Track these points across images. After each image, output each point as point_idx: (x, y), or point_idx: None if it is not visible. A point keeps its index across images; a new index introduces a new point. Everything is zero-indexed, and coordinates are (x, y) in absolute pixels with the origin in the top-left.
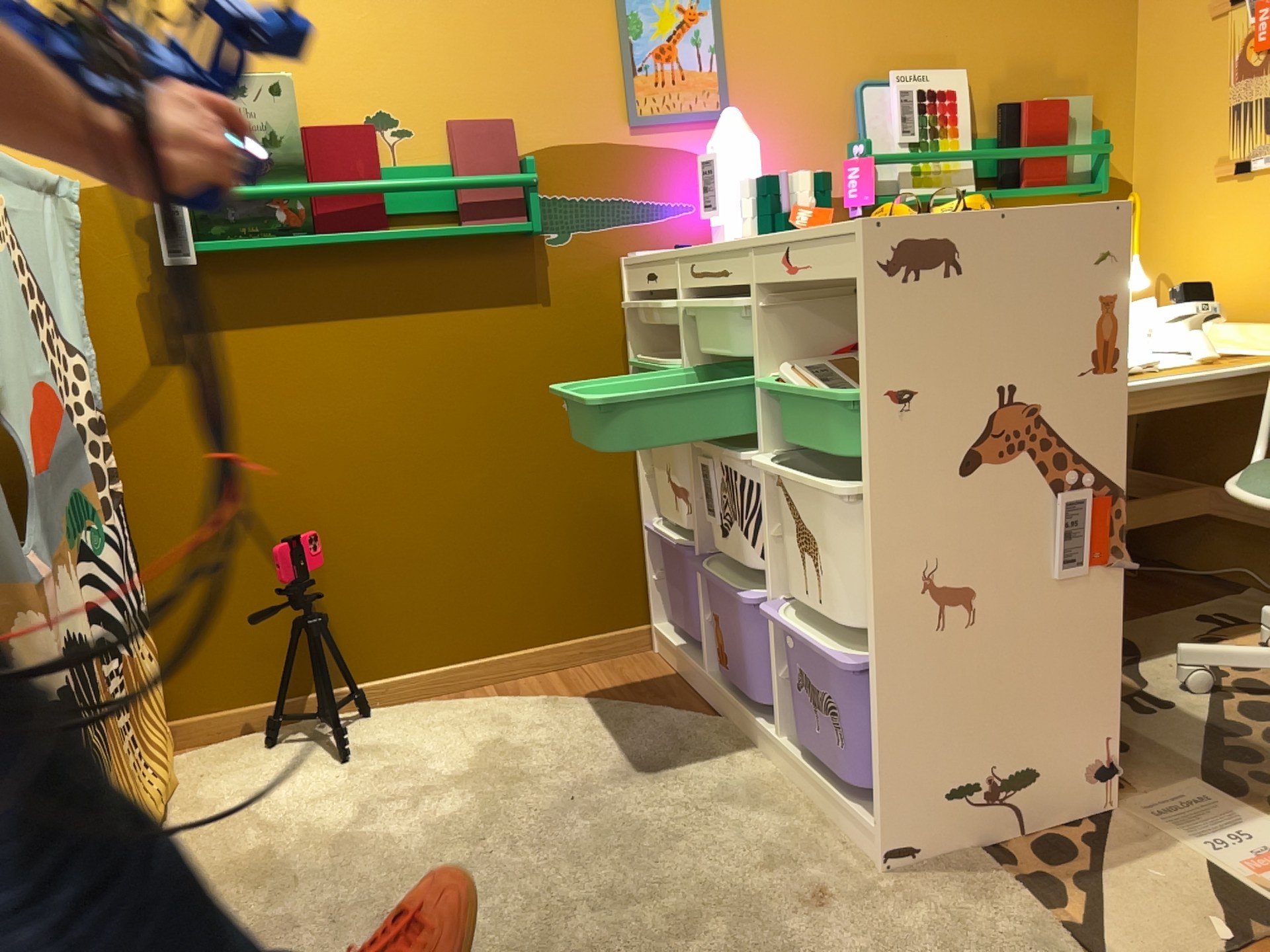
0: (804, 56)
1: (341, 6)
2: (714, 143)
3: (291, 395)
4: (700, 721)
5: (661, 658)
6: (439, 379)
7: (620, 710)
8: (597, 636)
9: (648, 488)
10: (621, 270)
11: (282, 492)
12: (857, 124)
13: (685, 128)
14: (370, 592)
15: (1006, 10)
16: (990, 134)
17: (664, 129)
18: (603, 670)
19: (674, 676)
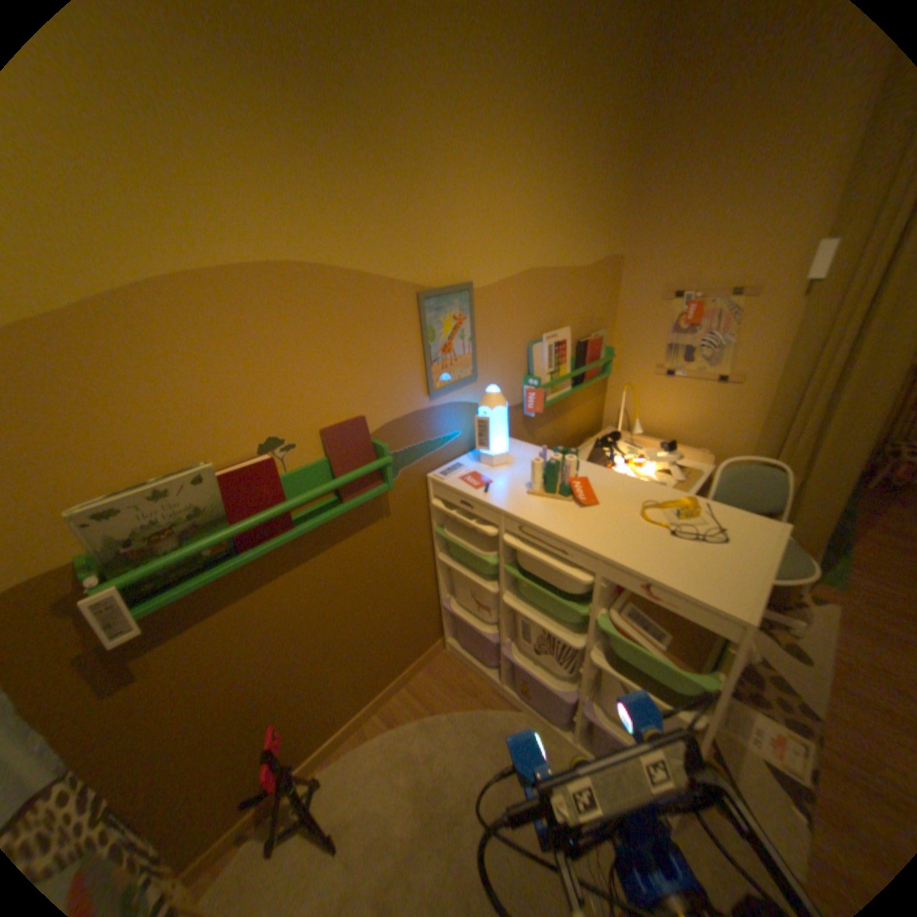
0: (509, 331)
1: (222, 360)
2: (486, 408)
3: (232, 652)
4: (513, 718)
5: (457, 658)
6: (332, 588)
7: (467, 722)
8: (422, 658)
9: (445, 584)
10: (429, 482)
11: (237, 709)
12: (528, 363)
13: (457, 389)
14: (304, 720)
15: (583, 289)
16: (573, 354)
17: (447, 393)
18: (431, 678)
19: (472, 673)
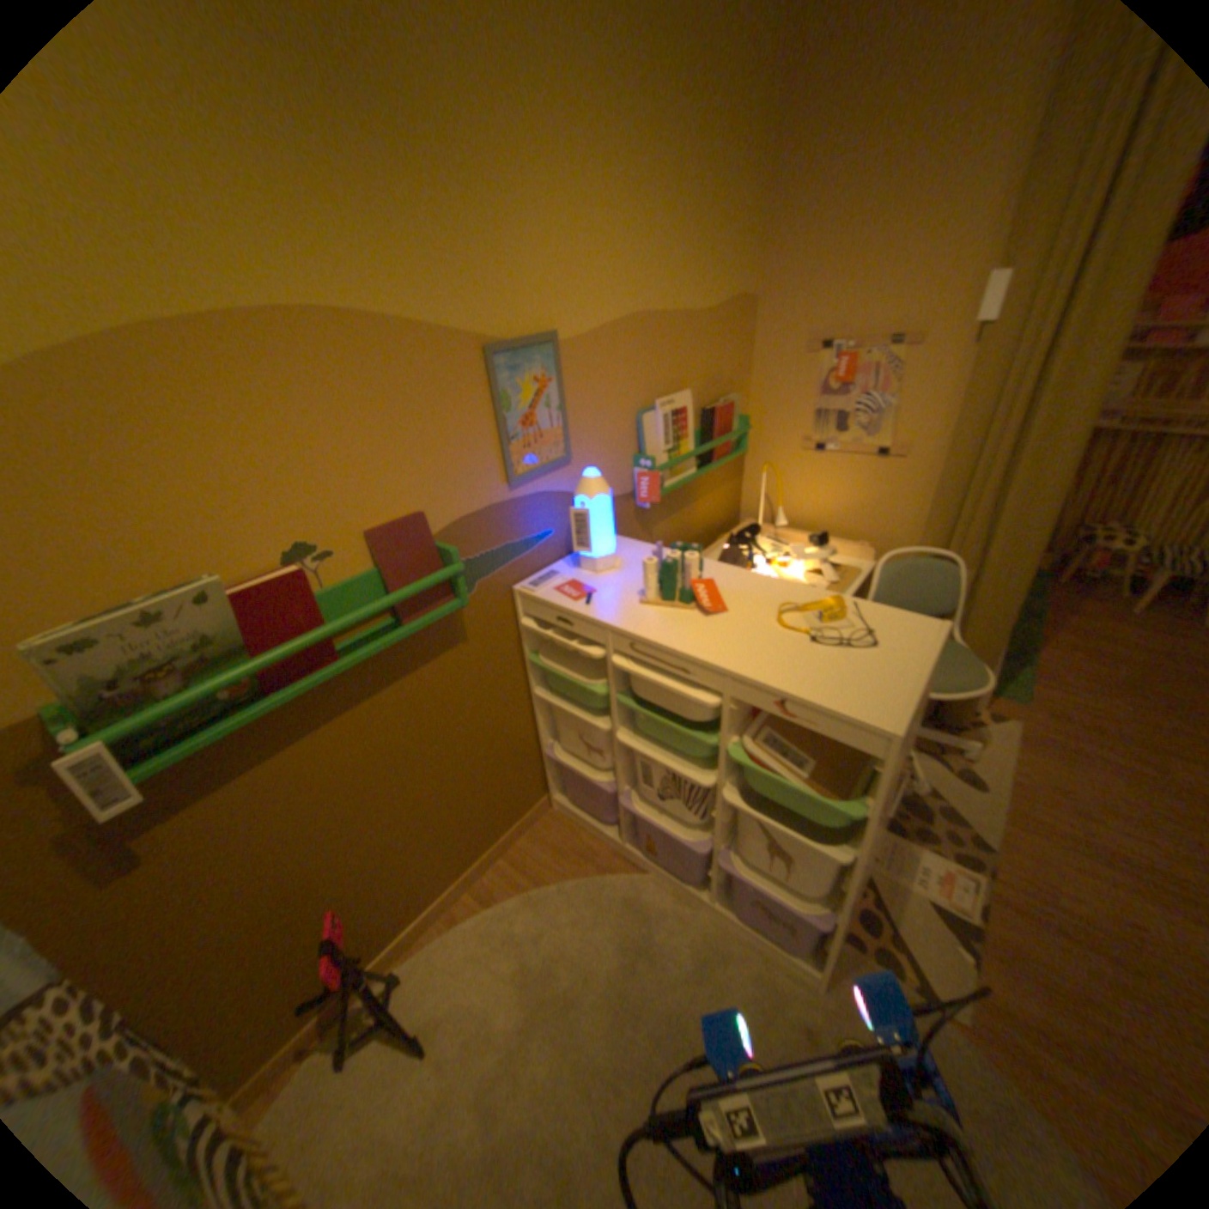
0: (611, 397)
1: (222, 441)
2: (584, 498)
3: (270, 823)
4: (638, 882)
5: (567, 818)
6: (397, 737)
7: (582, 892)
8: (522, 821)
9: (545, 726)
10: (516, 597)
11: (283, 894)
12: (638, 439)
13: (546, 474)
14: (373, 904)
15: (706, 340)
16: (697, 426)
17: (532, 480)
18: (536, 844)
19: (586, 834)
